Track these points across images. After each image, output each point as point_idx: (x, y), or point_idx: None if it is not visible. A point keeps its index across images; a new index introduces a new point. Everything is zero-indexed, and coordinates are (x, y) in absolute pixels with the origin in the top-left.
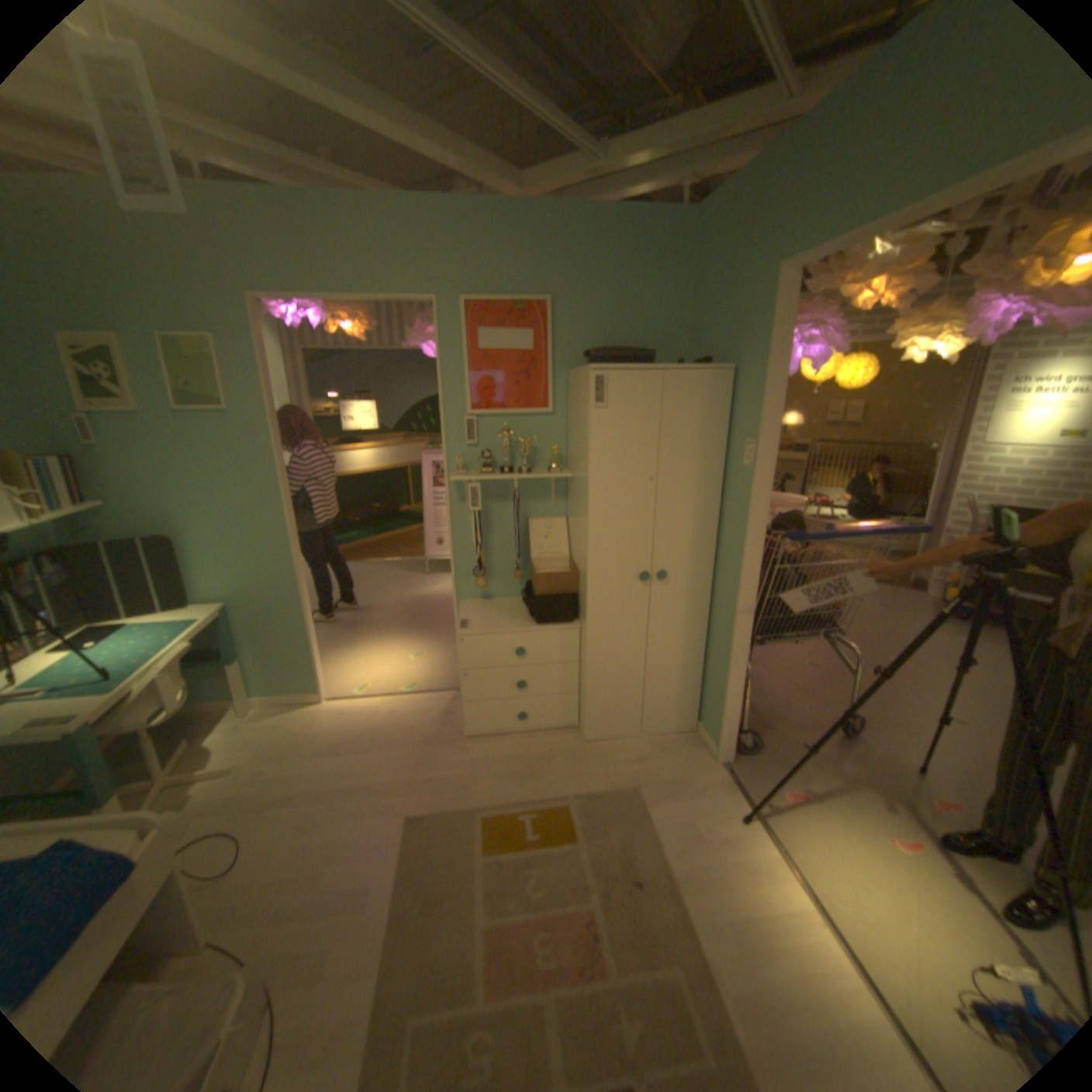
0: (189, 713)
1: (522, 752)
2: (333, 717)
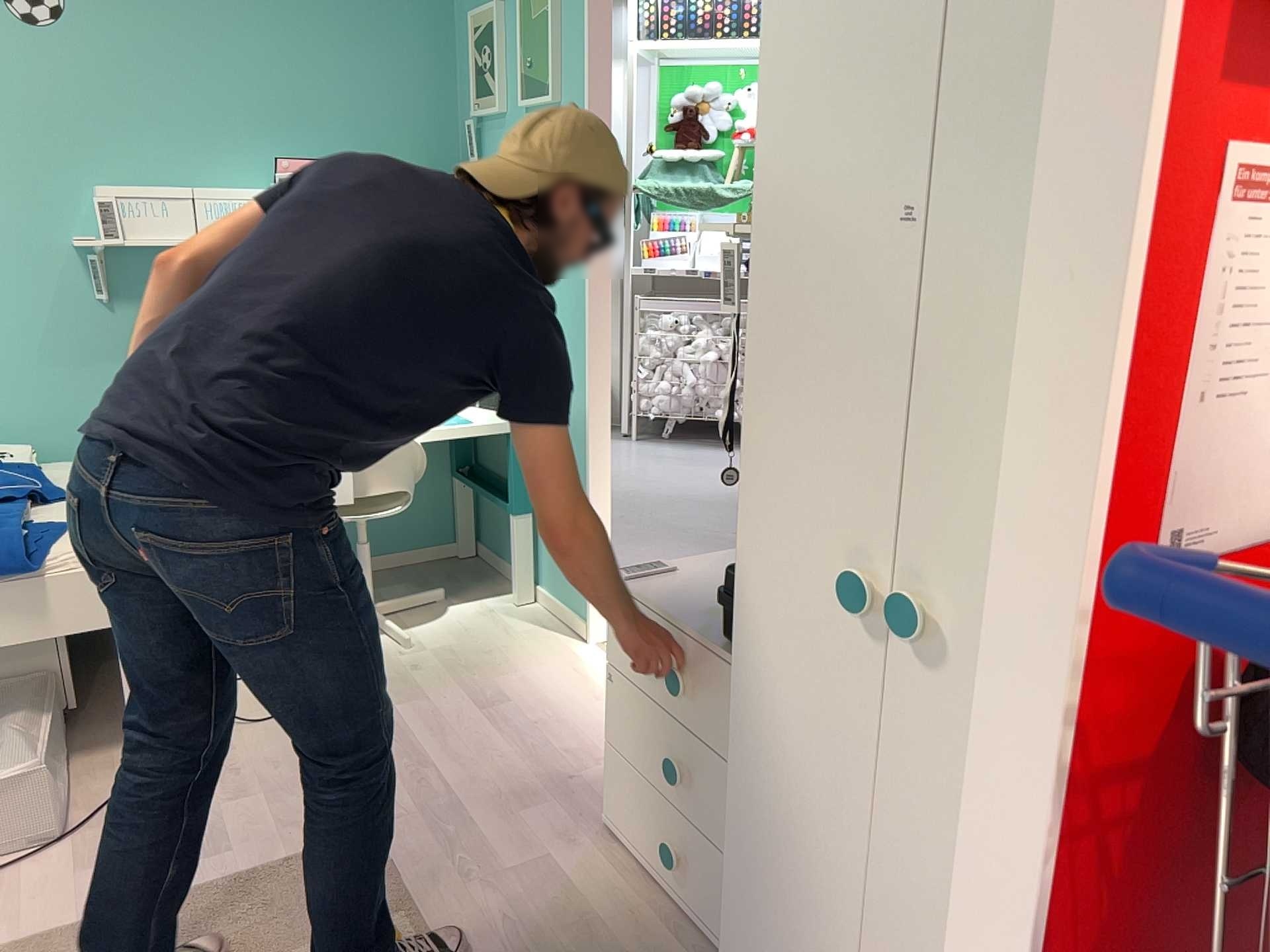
0: (500, 571)
1: (614, 927)
2: (565, 667)
